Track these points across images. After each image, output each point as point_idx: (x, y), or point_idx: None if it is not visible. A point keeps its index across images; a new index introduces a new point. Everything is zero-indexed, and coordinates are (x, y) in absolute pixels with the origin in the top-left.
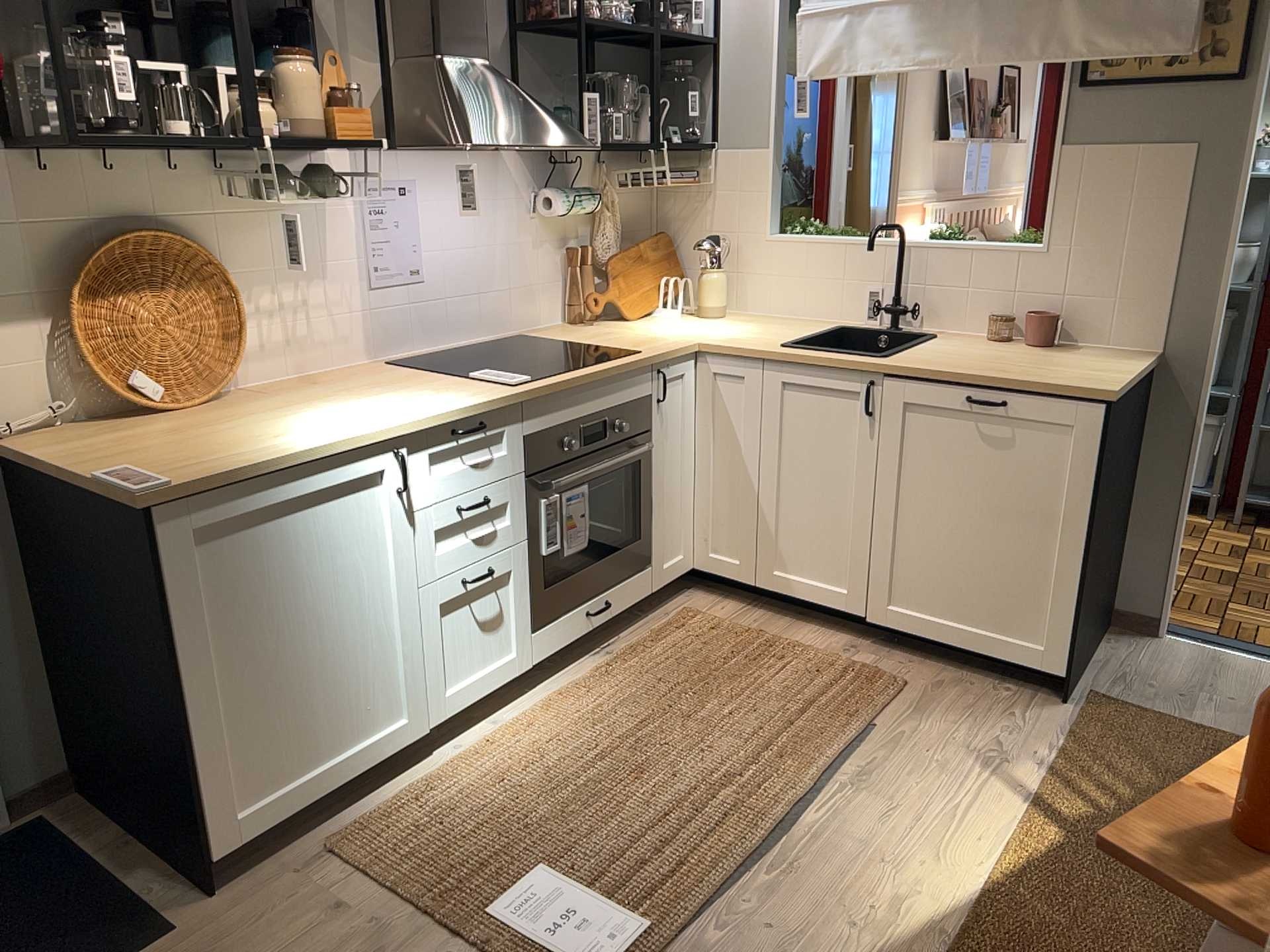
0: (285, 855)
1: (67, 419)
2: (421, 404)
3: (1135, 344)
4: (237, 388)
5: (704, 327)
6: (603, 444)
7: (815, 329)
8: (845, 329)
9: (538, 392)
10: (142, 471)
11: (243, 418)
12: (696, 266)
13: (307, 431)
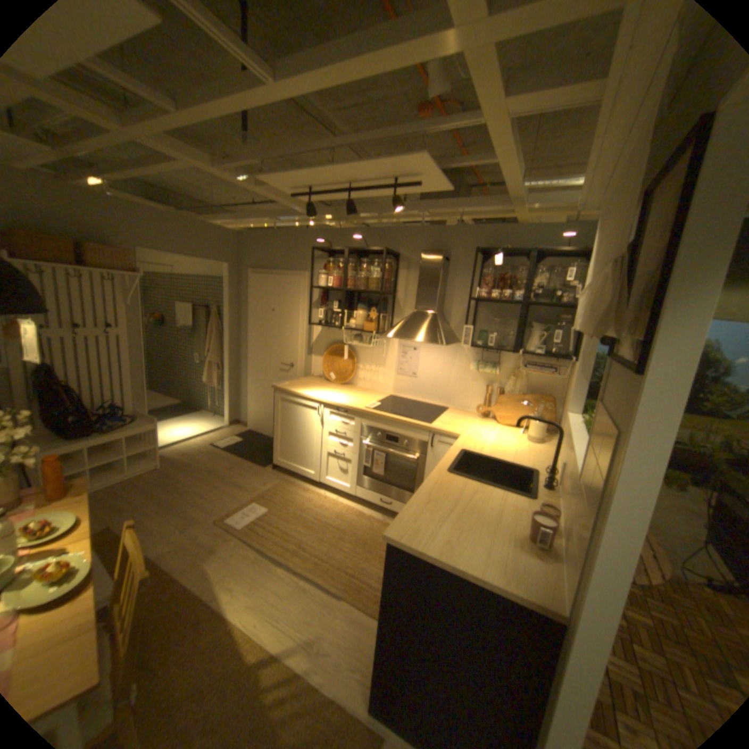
0: (283, 475)
1: (323, 377)
2: (341, 399)
3: (568, 596)
4: (354, 384)
5: (500, 438)
6: (396, 445)
7: (524, 464)
8: (533, 472)
9: (366, 412)
10: (285, 384)
11: (327, 387)
12: (562, 418)
13: (315, 392)
